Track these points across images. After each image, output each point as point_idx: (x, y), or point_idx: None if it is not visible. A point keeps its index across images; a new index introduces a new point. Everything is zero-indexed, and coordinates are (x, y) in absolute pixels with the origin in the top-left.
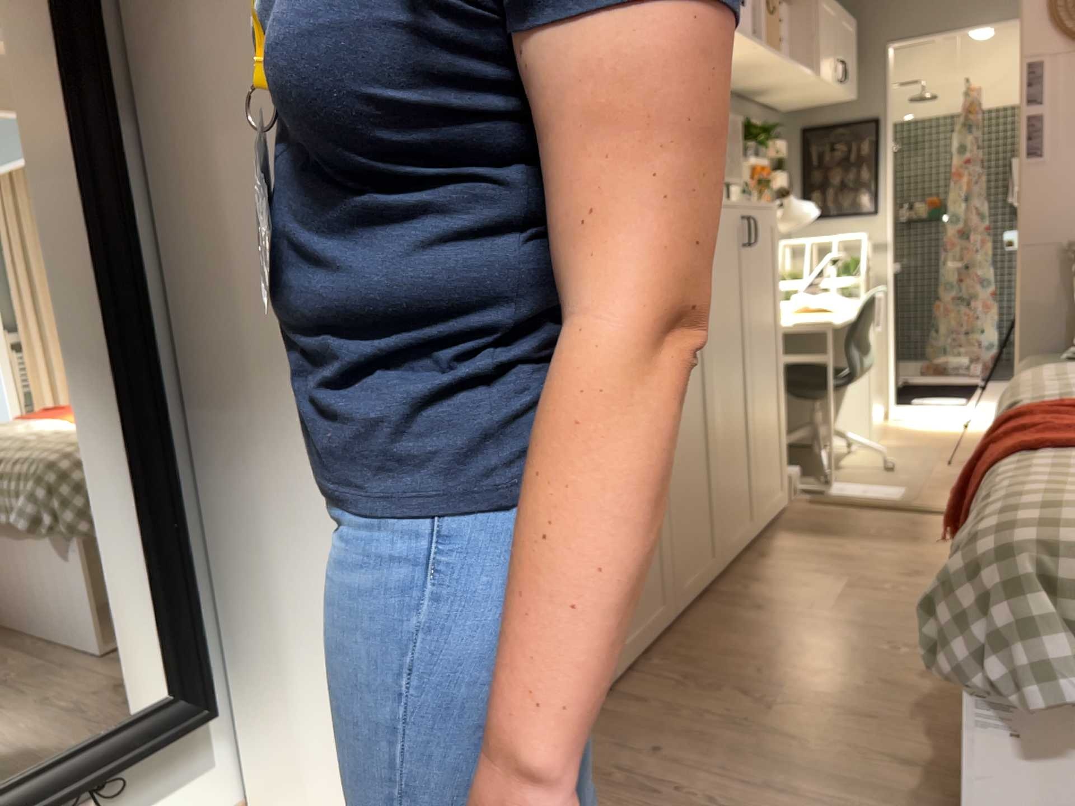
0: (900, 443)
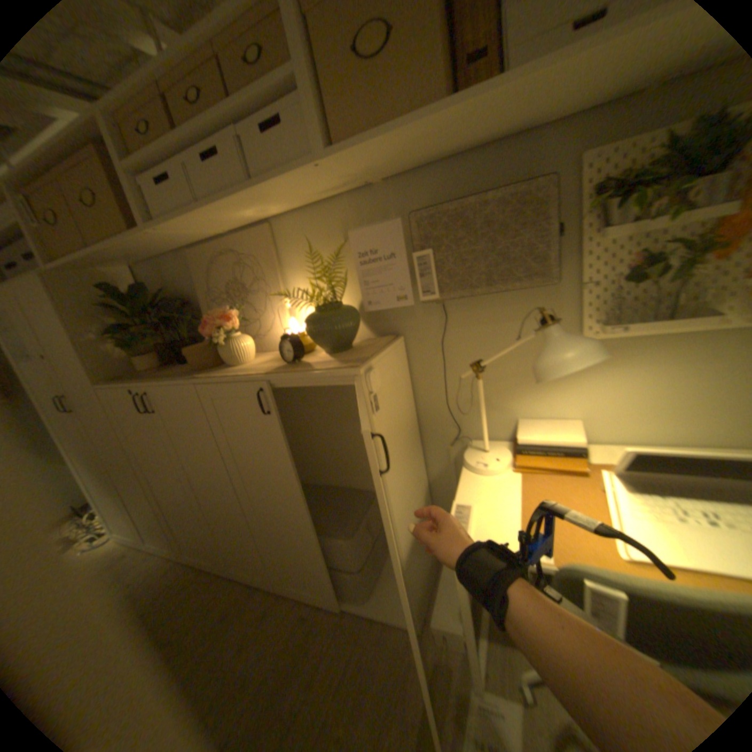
0: None
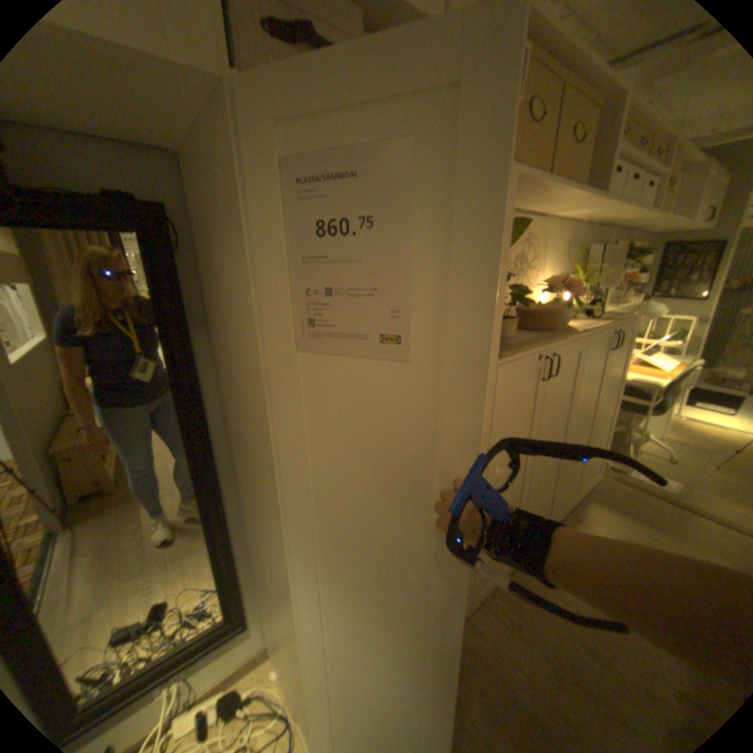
0: (682, 441)
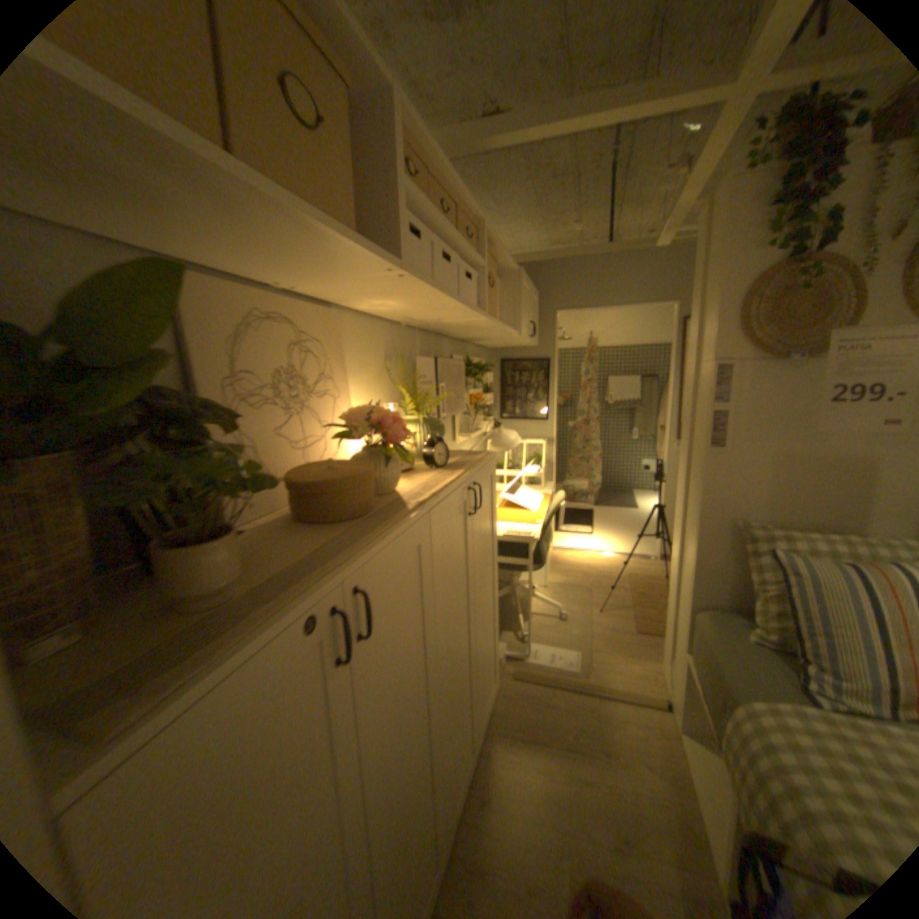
0: (562, 580)
